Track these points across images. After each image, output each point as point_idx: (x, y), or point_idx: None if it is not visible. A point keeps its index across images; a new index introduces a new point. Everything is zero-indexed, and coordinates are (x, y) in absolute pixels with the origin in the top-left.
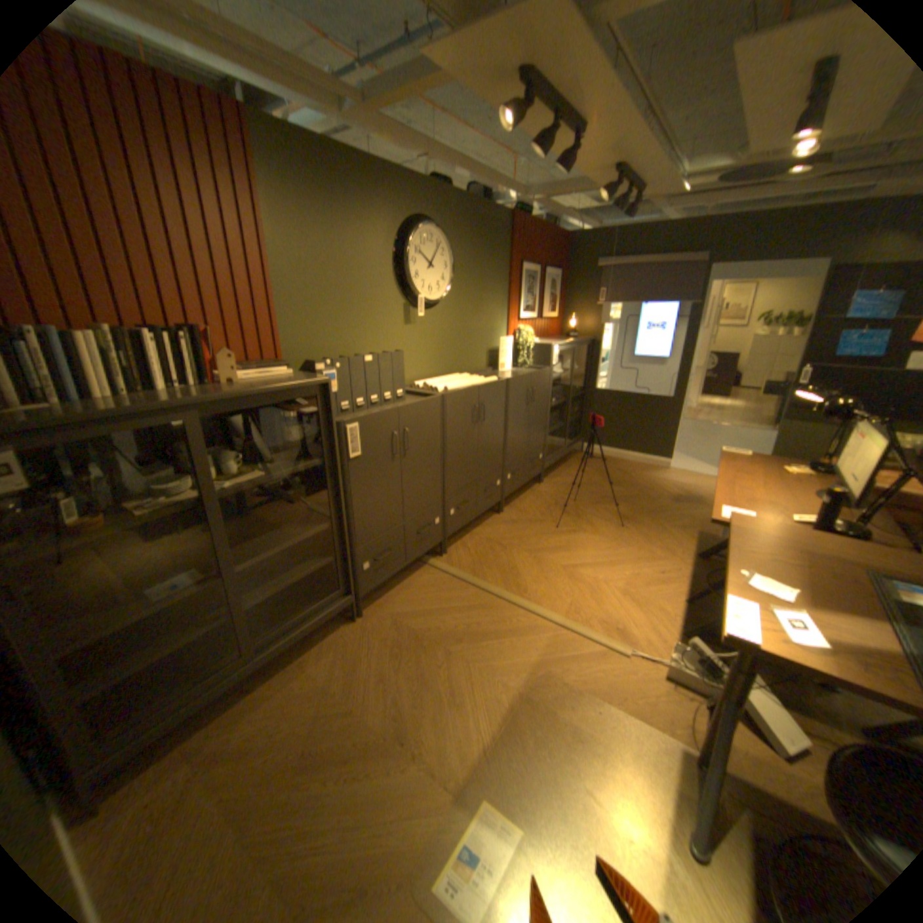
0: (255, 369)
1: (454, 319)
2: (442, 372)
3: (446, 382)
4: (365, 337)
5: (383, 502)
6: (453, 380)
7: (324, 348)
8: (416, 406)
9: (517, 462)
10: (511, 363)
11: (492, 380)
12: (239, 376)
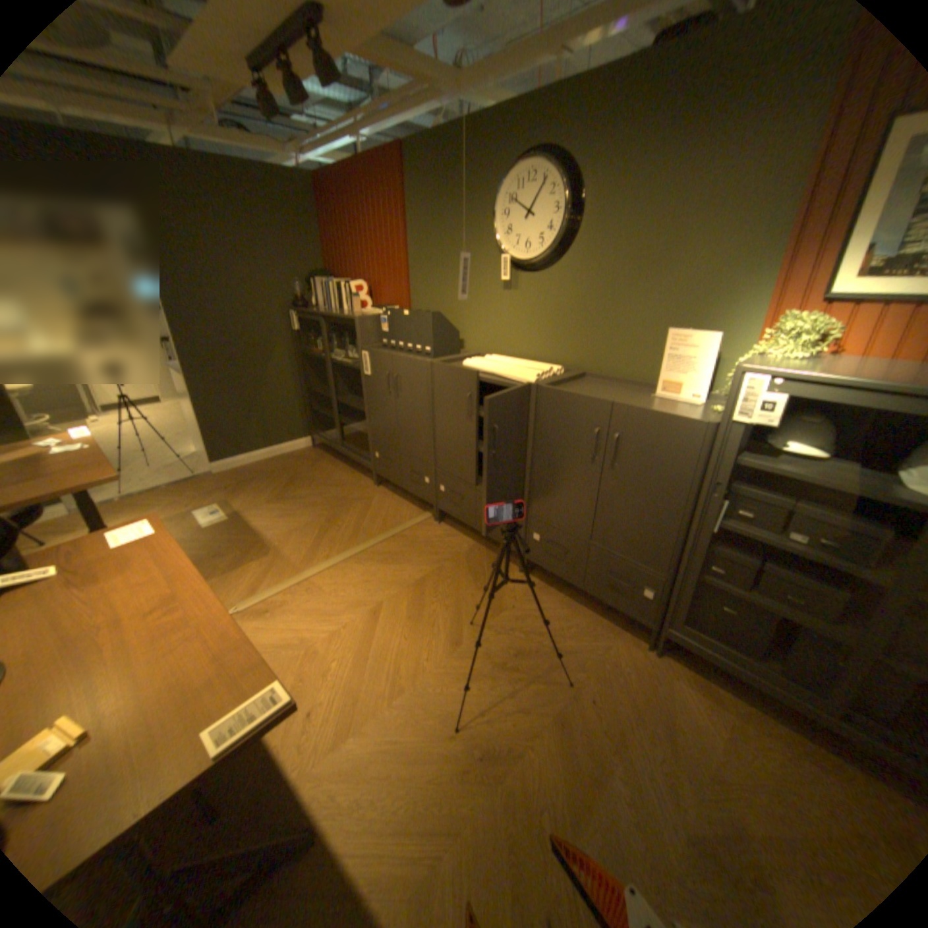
0: (374, 308)
1: (585, 285)
2: (554, 358)
3: (493, 362)
4: (463, 299)
5: (385, 420)
6: (510, 364)
7: (434, 304)
8: (405, 360)
9: (560, 534)
10: (707, 389)
11: (524, 379)
12: (360, 310)
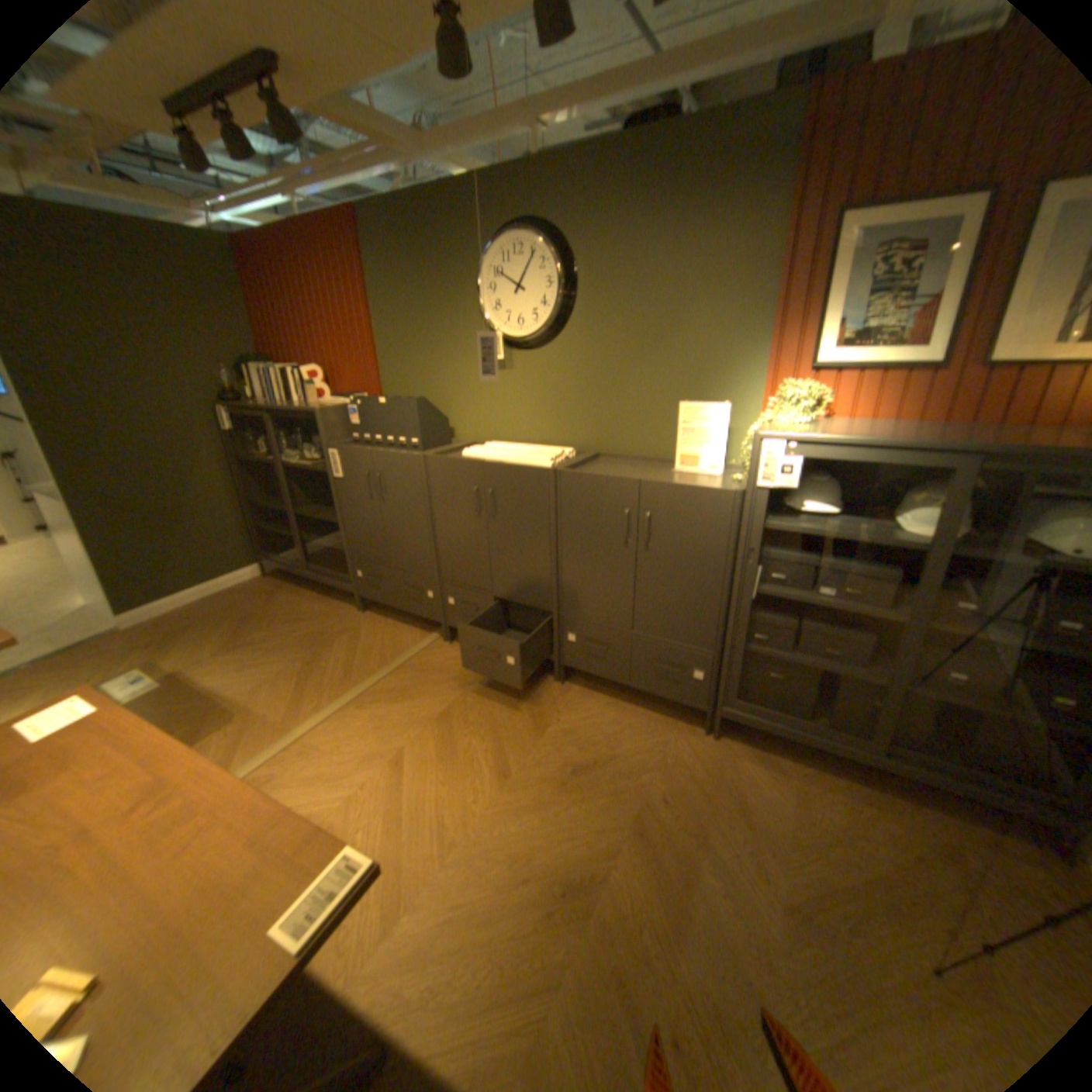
0: (334, 398)
1: (586, 363)
2: (560, 442)
3: (495, 450)
4: (447, 383)
5: (366, 530)
6: (515, 451)
7: (411, 390)
8: (388, 456)
9: (597, 630)
10: (722, 461)
11: (537, 466)
12: (315, 401)
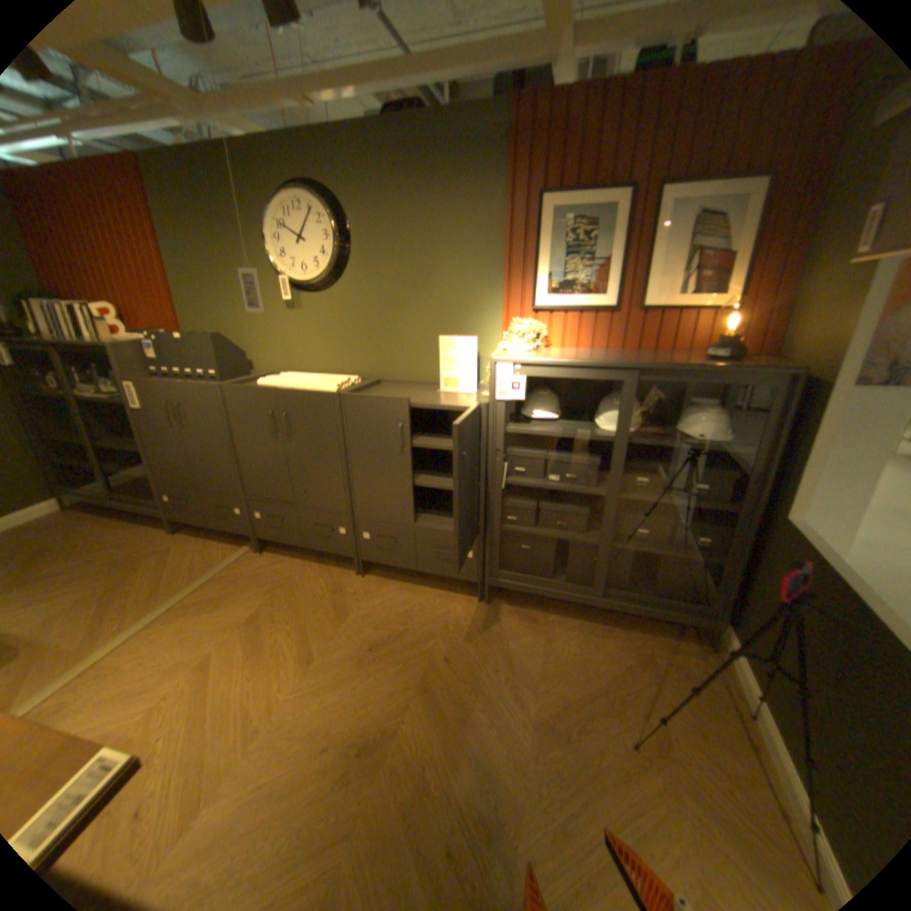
0: (129, 334)
1: (364, 305)
2: (348, 371)
3: (289, 379)
4: (243, 320)
5: (169, 457)
6: (307, 379)
7: (208, 327)
8: (185, 386)
9: (386, 527)
10: (474, 382)
11: (325, 391)
12: (108, 337)
